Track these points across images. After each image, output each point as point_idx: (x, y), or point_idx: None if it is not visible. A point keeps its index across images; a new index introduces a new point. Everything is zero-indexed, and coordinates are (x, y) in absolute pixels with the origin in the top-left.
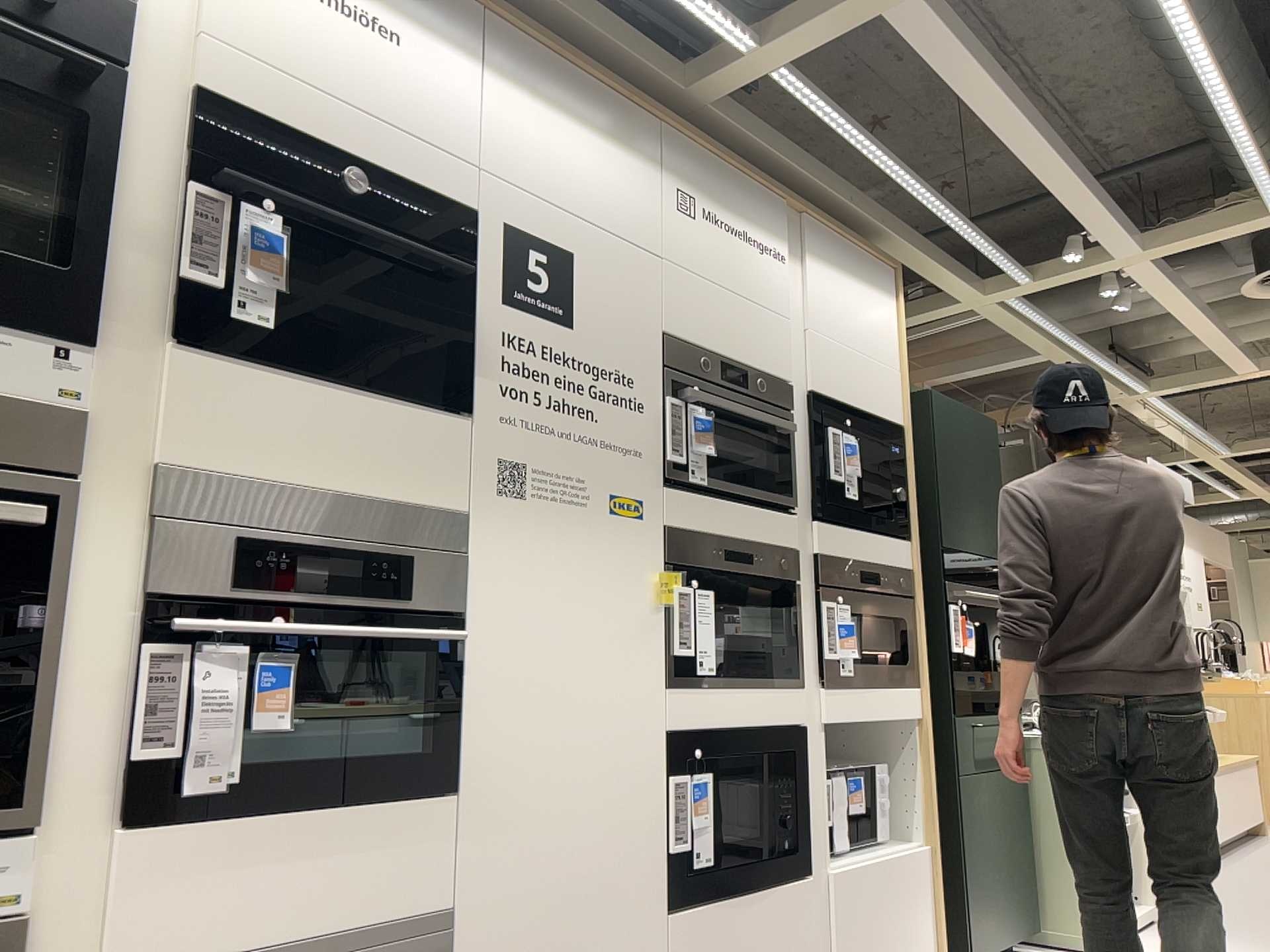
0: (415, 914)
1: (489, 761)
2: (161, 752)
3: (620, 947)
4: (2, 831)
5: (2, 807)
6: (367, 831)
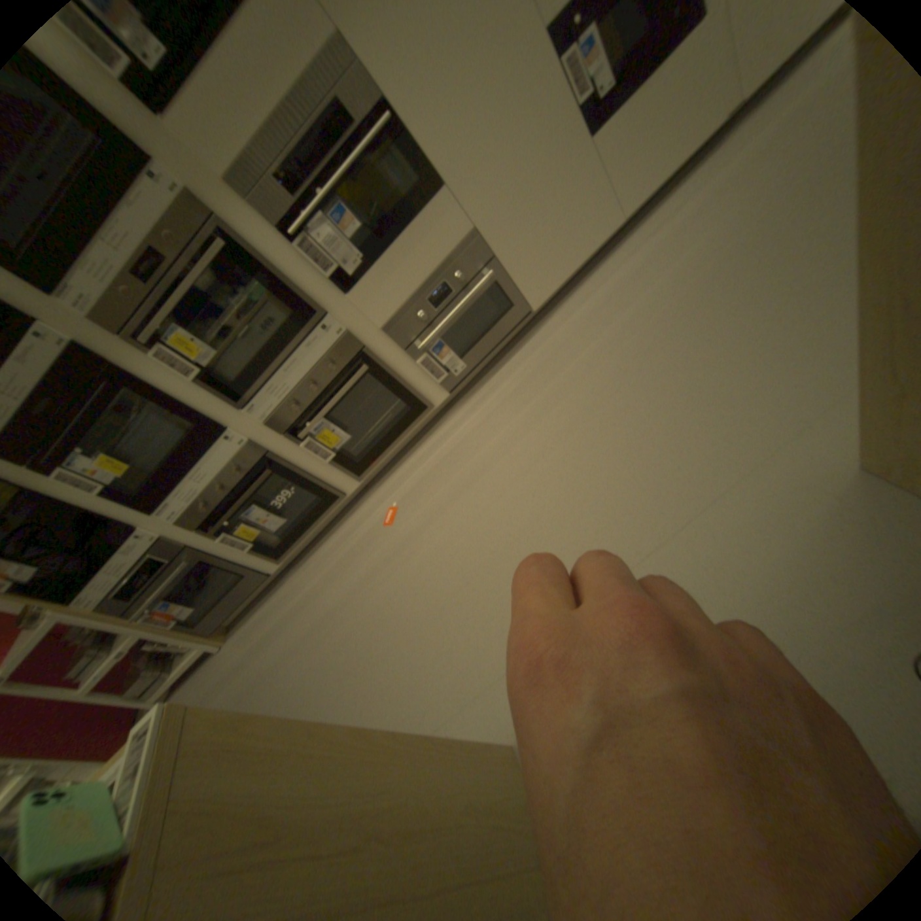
0: (461, 240)
1: (450, 155)
2: (334, 268)
3: (569, 175)
4: (322, 319)
5: (315, 314)
6: (421, 230)
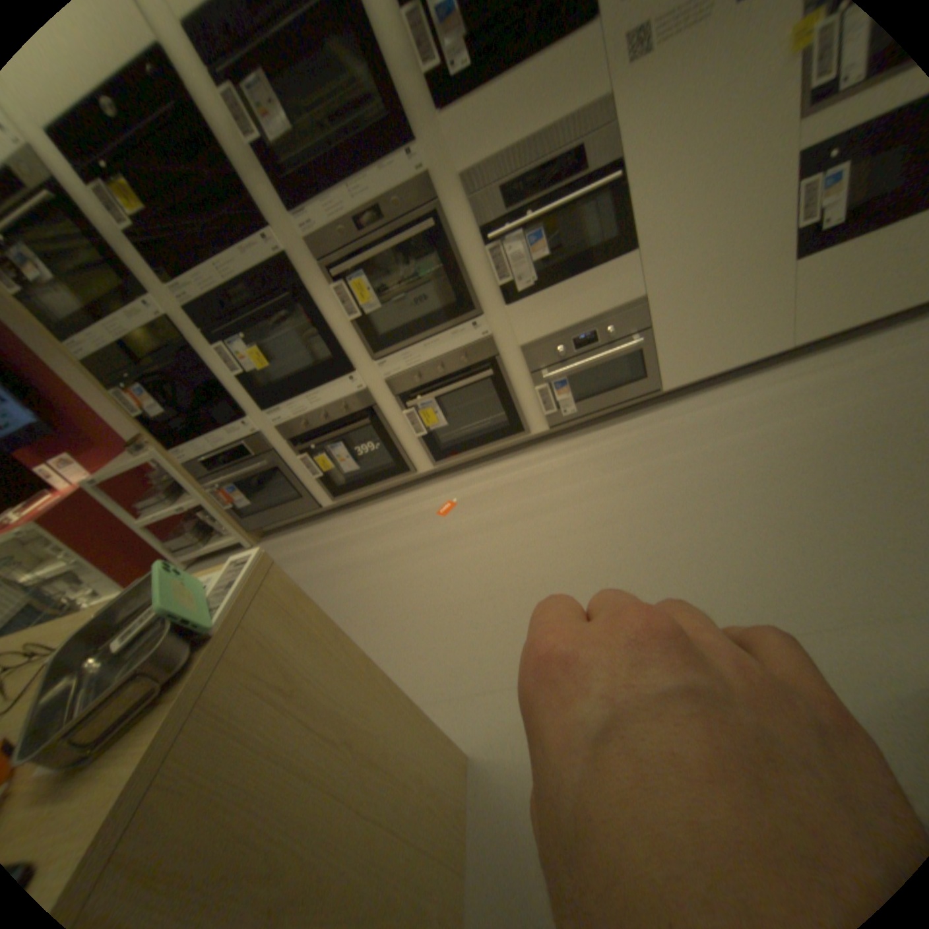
0: (628, 300)
1: (655, 225)
2: (508, 278)
3: (757, 284)
4: (475, 315)
5: (472, 309)
6: (597, 277)
